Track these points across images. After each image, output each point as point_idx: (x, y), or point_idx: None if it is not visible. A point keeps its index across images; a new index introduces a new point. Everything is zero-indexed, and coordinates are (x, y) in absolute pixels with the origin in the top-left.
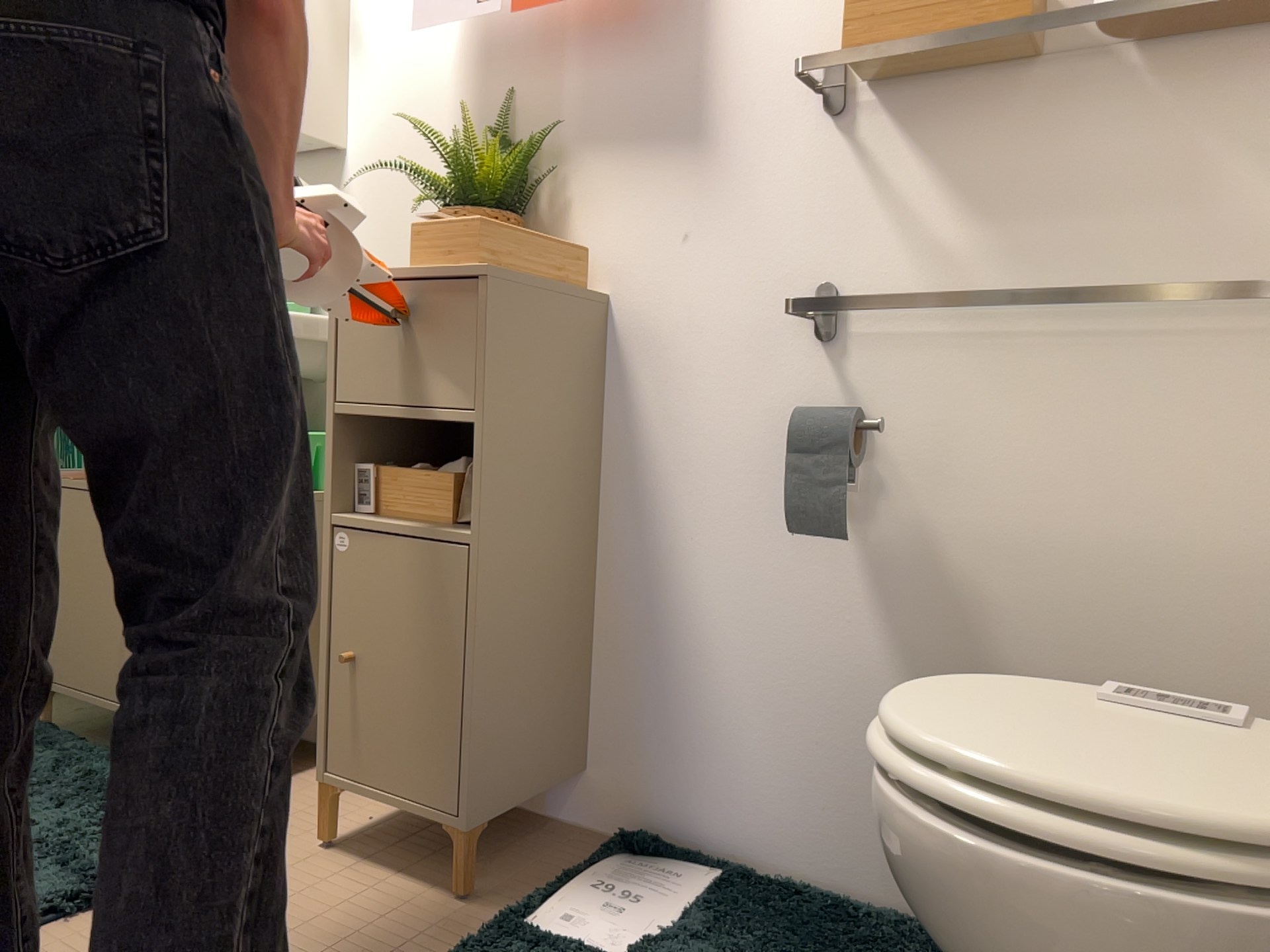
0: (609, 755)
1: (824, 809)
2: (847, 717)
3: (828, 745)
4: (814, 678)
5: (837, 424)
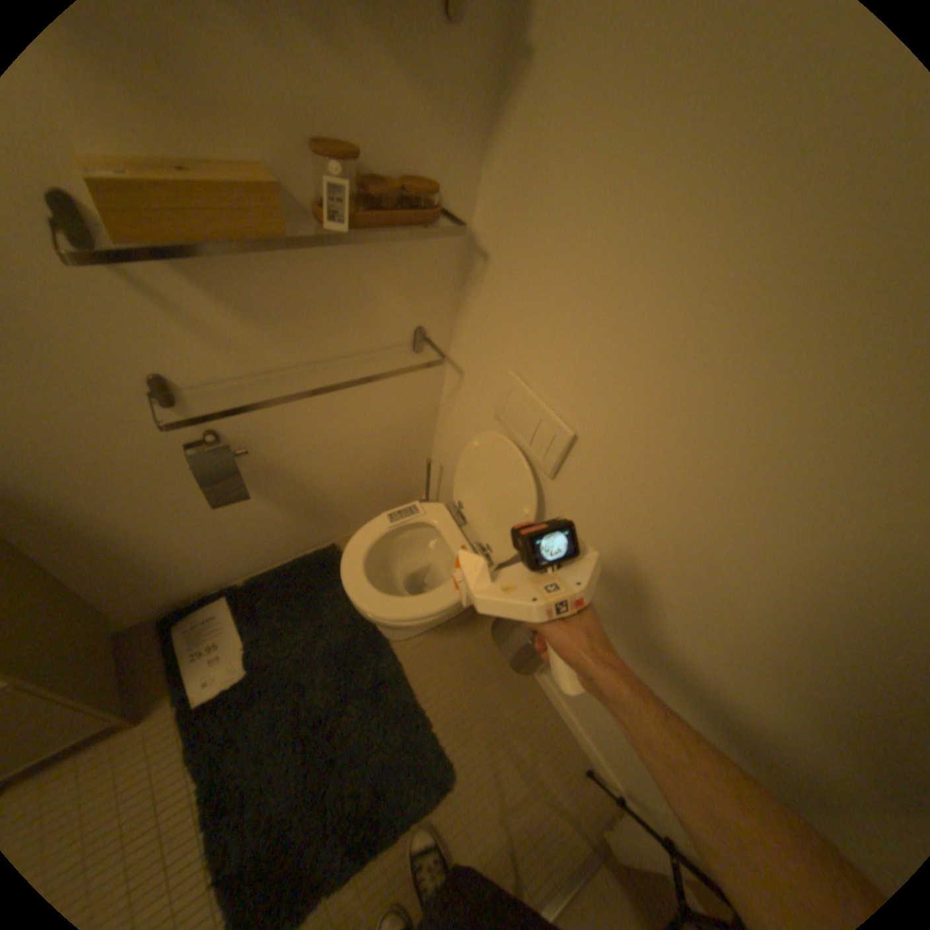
0: (120, 606)
1: (254, 553)
2: (253, 528)
3: (248, 539)
4: (231, 526)
5: (226, 465)
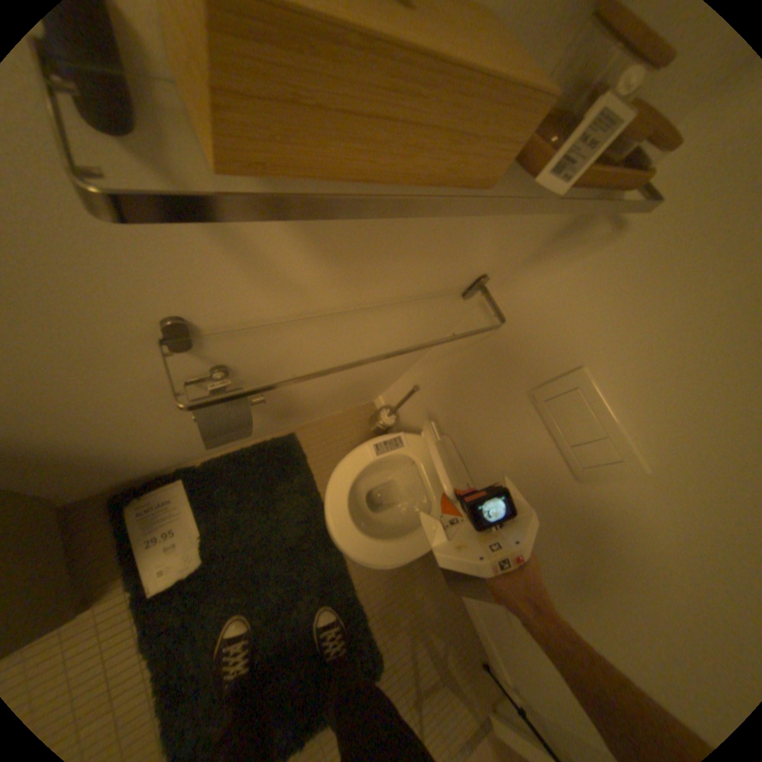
0: (70, 490)
1: None
2: None
3: None
4: None
5: (241, 417)
